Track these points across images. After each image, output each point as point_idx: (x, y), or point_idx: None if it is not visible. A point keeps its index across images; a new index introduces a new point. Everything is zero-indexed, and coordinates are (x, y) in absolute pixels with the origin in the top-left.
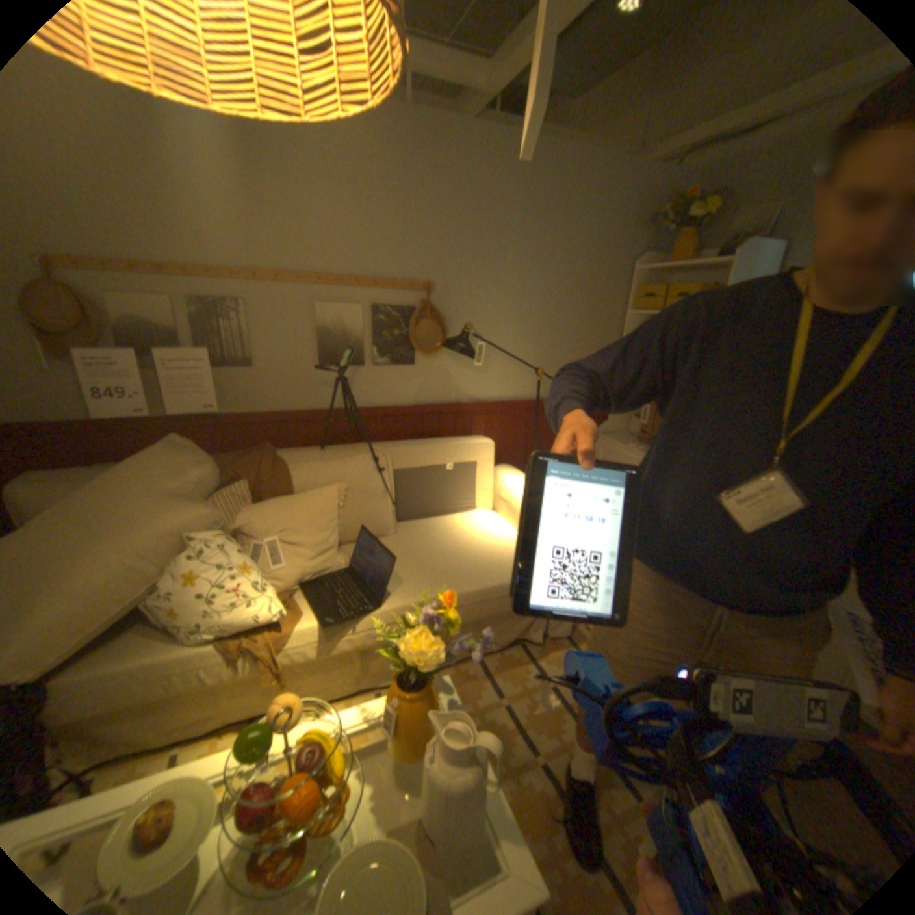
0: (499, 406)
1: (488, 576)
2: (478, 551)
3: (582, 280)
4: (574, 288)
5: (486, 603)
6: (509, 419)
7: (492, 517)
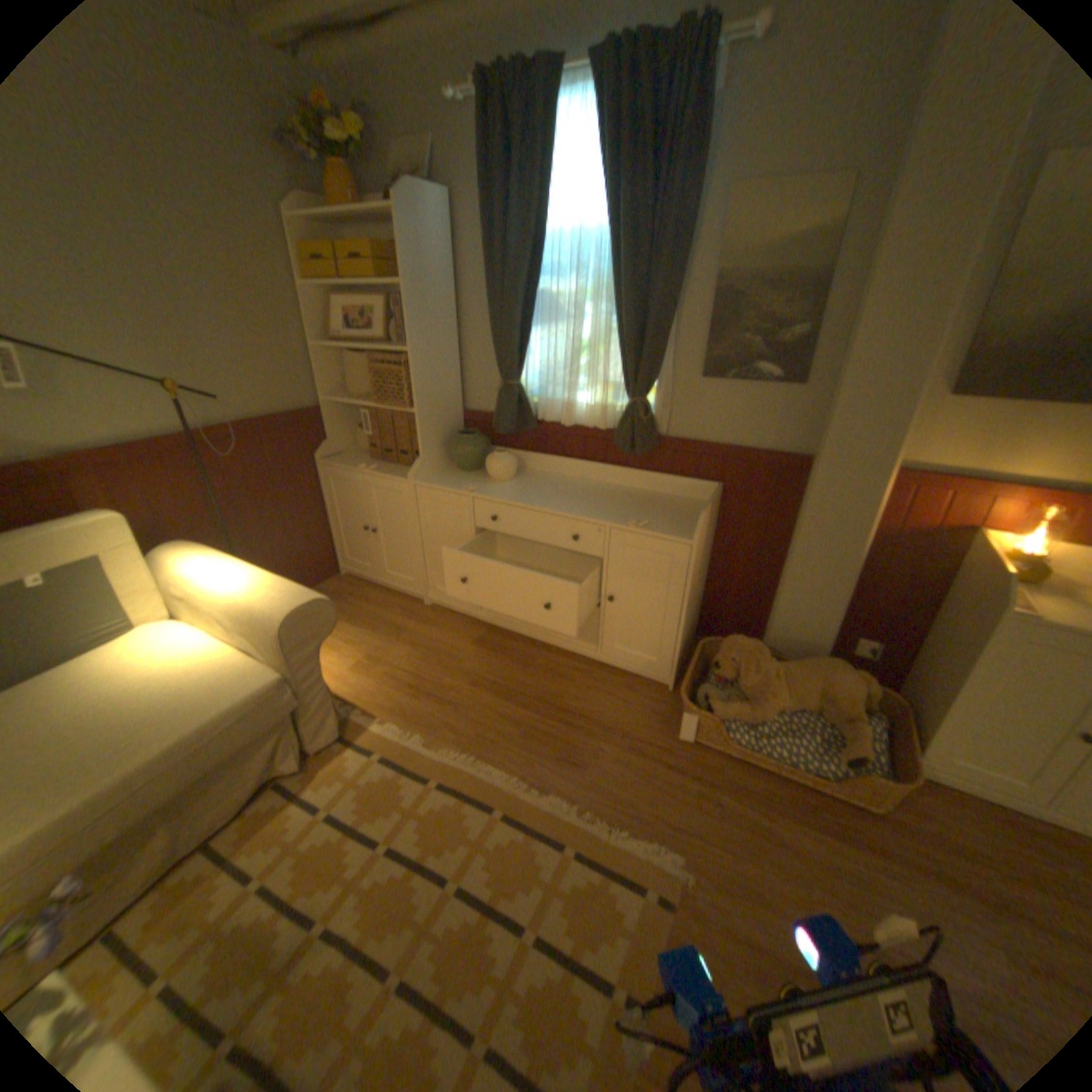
0: (119, 451)
1: (154, 735)
2: (133, 699)
3: (197, 229)
4: (188, 242)
5: (160, 777)
6: (154, 469)
7: (158, 632)
